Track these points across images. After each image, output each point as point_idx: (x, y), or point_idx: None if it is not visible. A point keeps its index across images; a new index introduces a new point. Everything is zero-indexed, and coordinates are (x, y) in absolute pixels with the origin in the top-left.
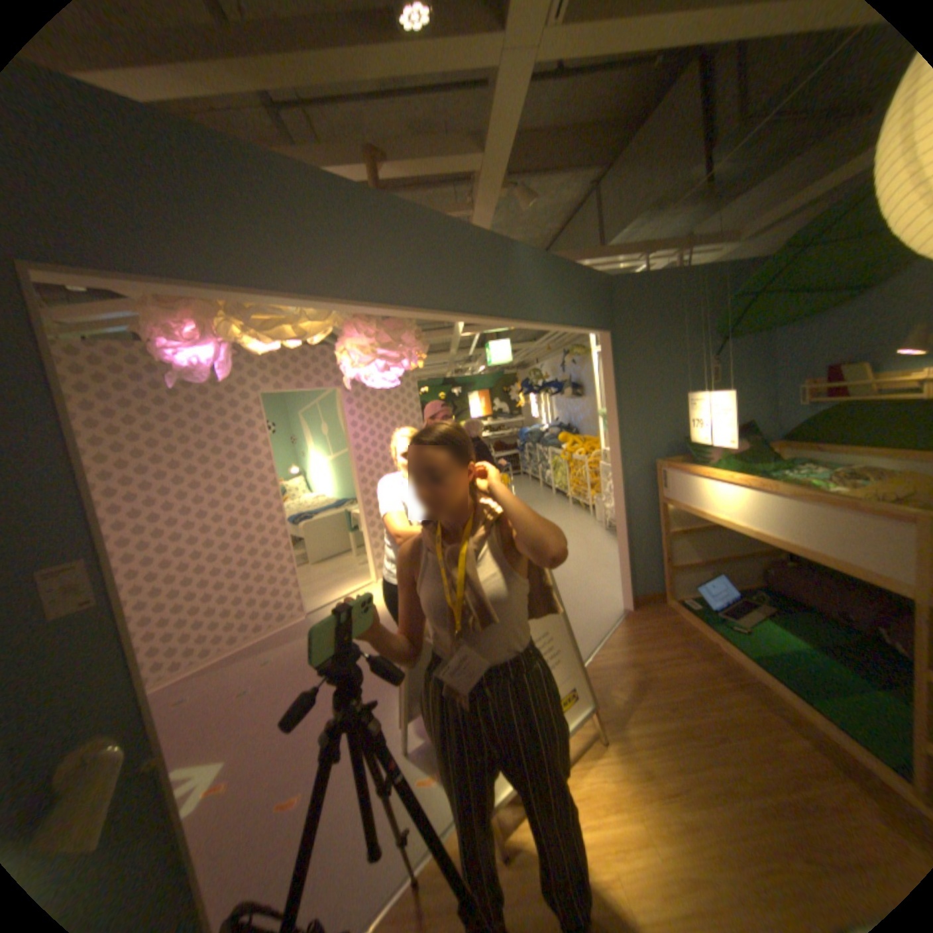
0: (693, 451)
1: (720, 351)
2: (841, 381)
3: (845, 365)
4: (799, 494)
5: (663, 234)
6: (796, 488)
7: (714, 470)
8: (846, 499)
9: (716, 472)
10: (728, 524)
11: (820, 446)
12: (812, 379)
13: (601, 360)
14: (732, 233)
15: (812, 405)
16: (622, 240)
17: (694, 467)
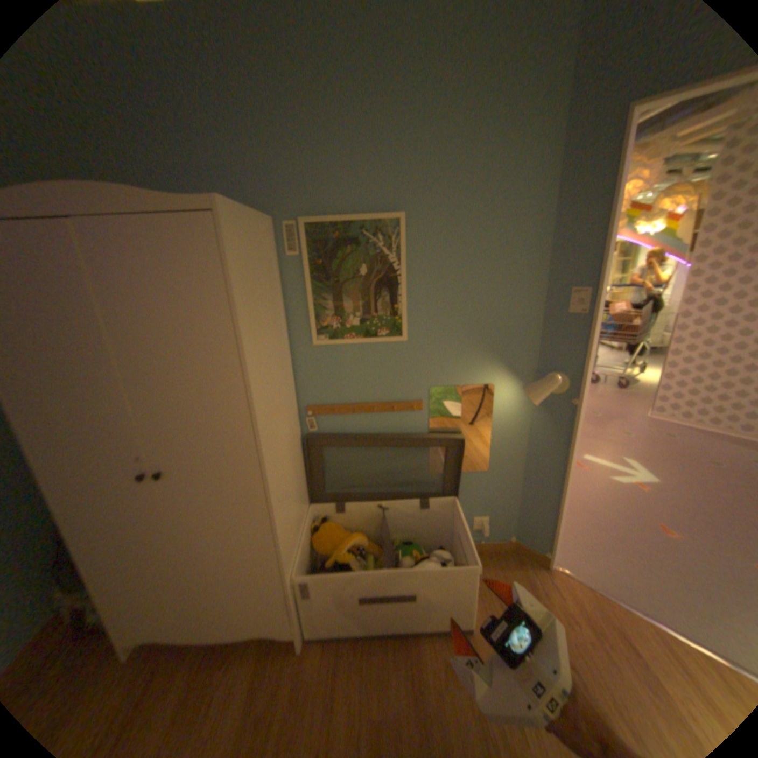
0: None
1: None
2: None
3: None
4: None
5: None
6: None
7: None
8: None
9: None
10: None
11: None
12: None
13: None
14: None
15: None
16: None
17: None
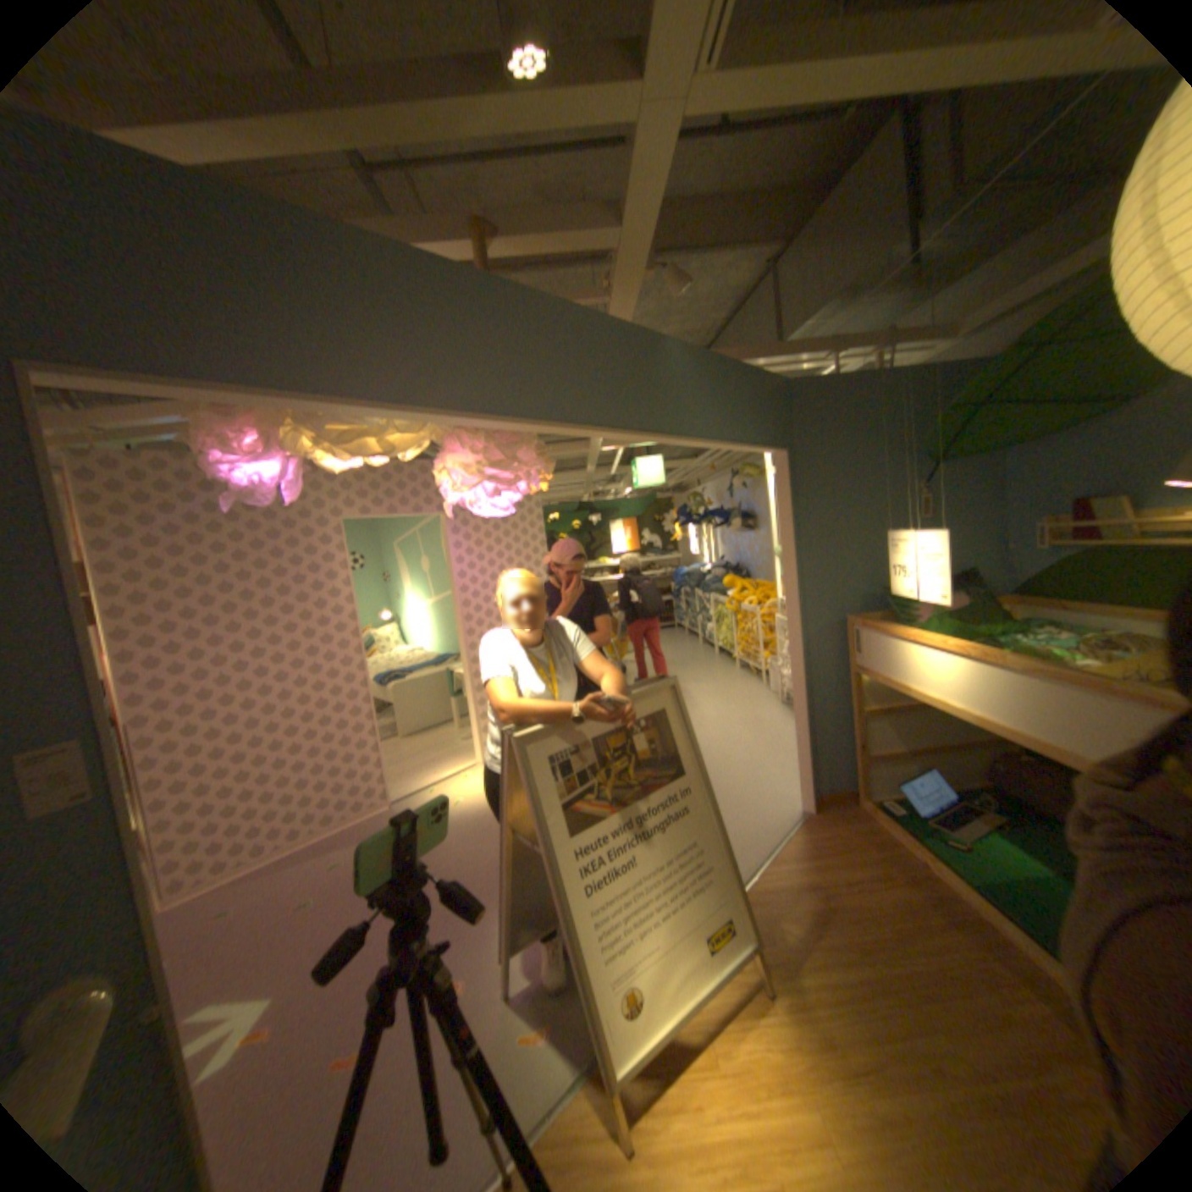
0: (896, 605)
1: (931, 477)
2: (1092, 519)
3: (1096, 498)
4: (1033, 669)
5: (858, 327)
6: (1029, 660)
7: (922, 633)
8: (1096, 679)
9: (924, 635)
10: (940, 704)
11: (1064, 603)
12: (1053, 515)
13: (775, 486)
14: (947, 327)
15: (1054, 550)
16: (805, 334)
17: (895, 627)
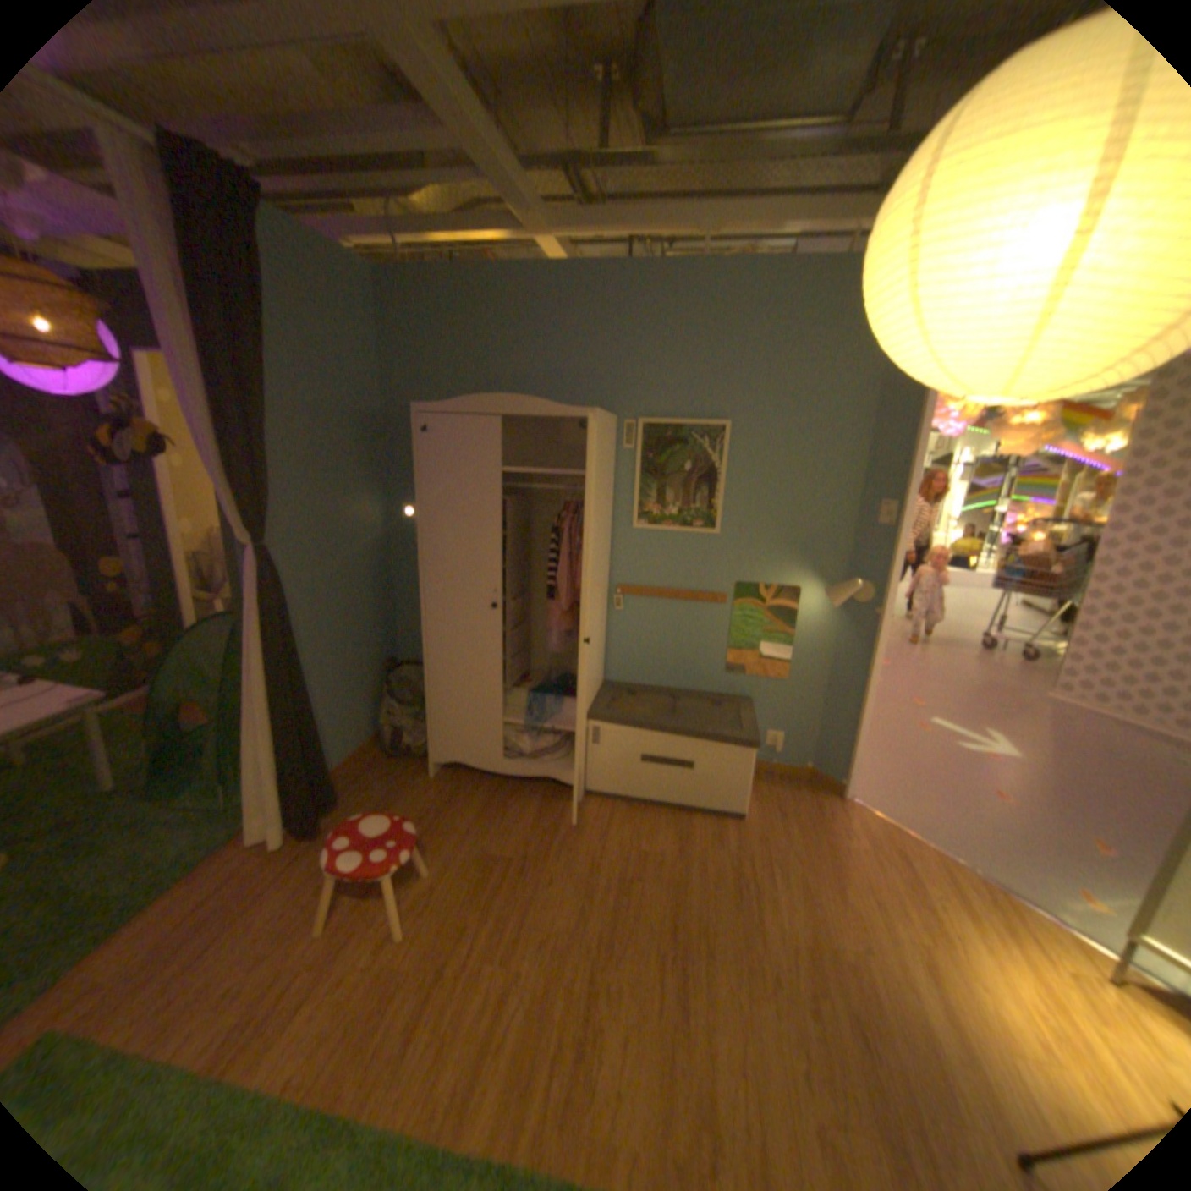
0: None
1: None
2: None
3: None
4: None
5: None
6: None
7: None
8: None
9: None
10: None
11: None
12: None
13: None
14: None
15: None
16: None
17: None
